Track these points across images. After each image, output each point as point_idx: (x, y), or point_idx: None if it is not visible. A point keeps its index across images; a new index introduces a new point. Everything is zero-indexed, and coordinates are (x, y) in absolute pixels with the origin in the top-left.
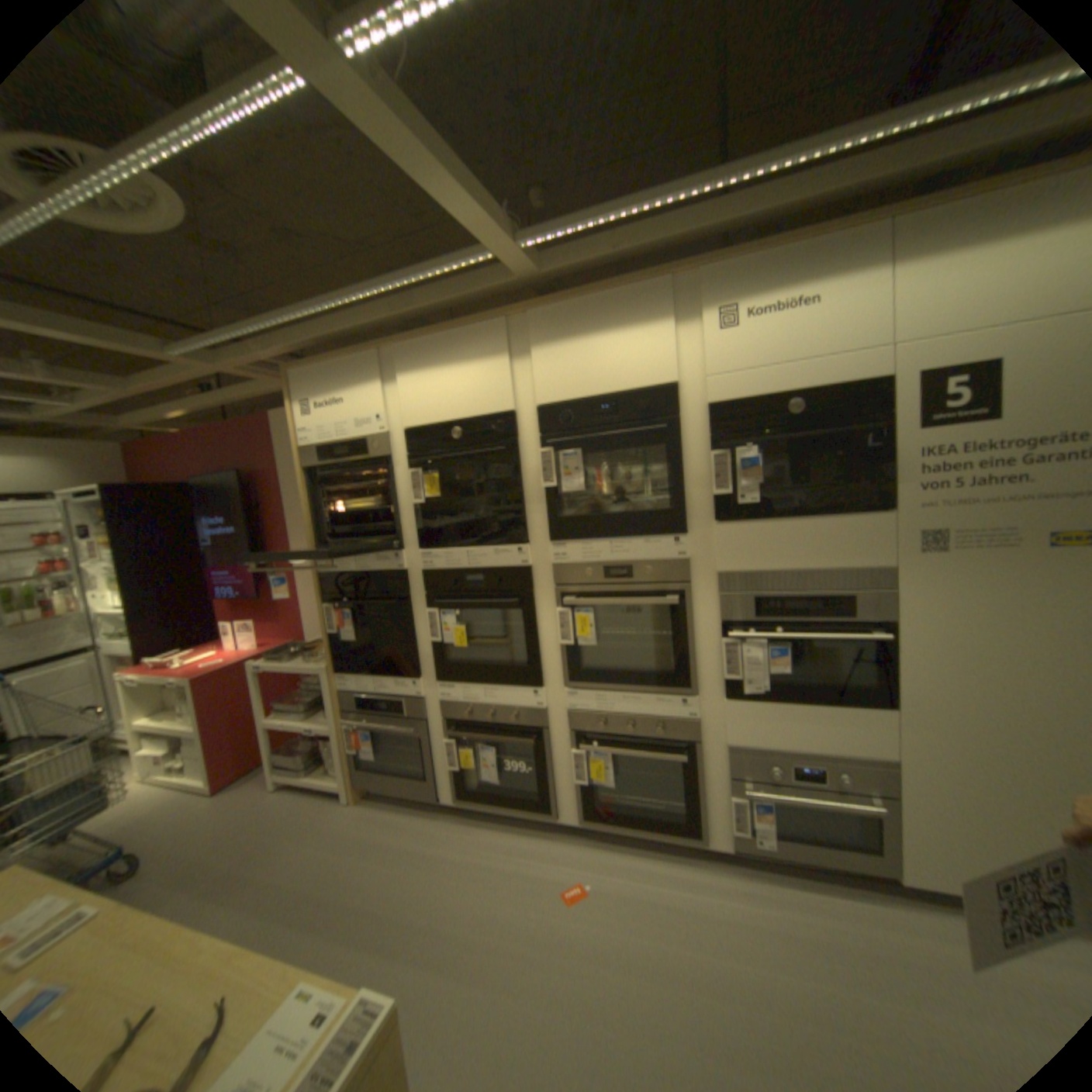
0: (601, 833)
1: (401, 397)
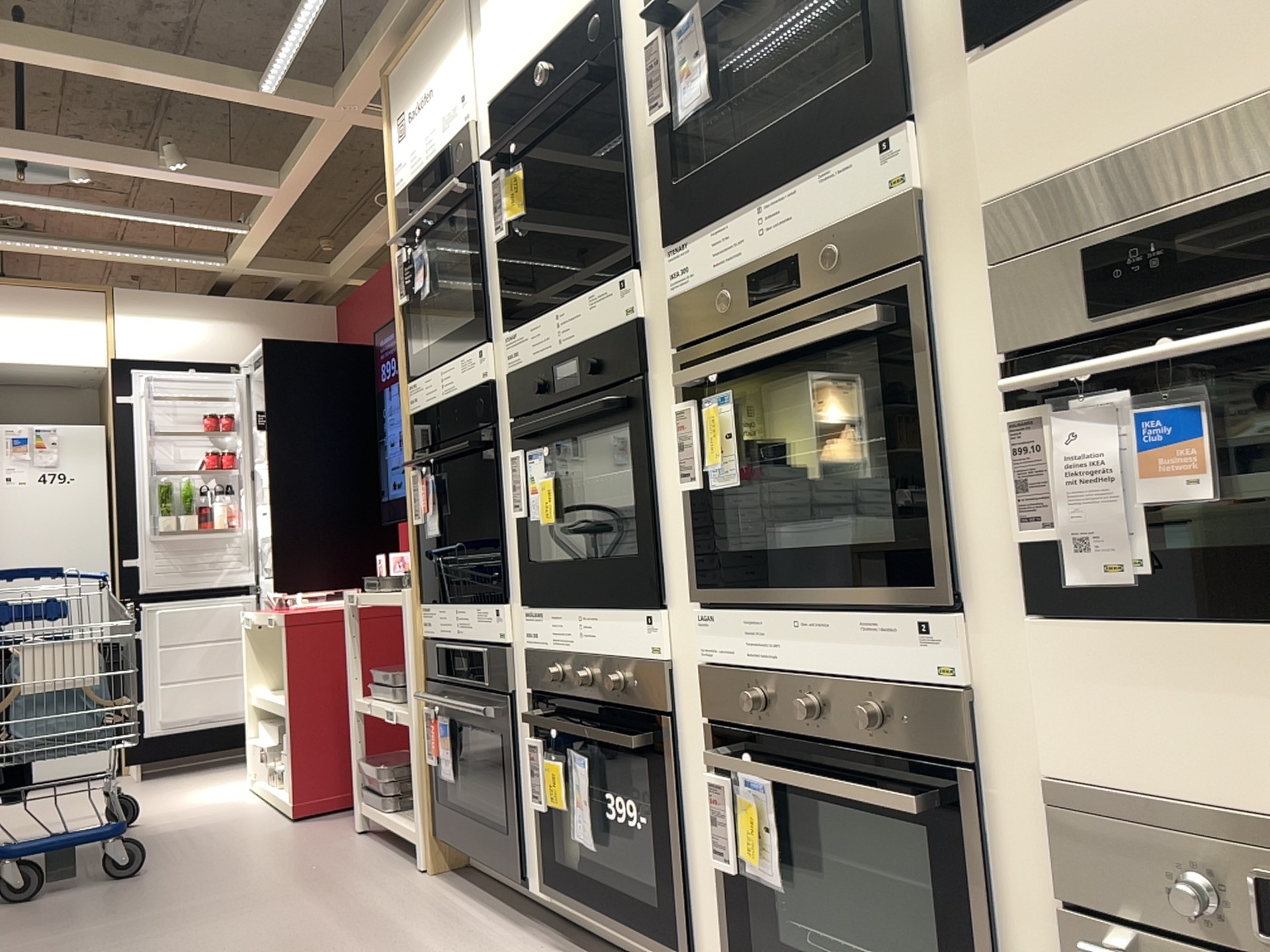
0: None
1: (486, 45)
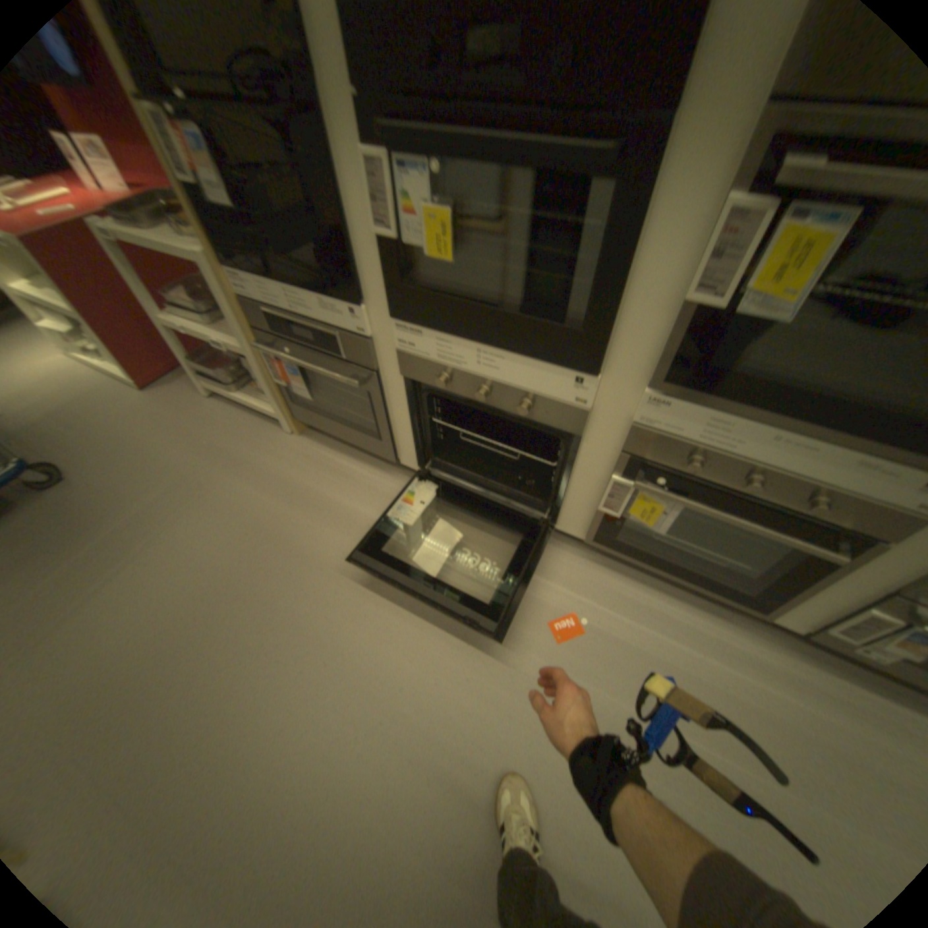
0: (611, 550)
1: None
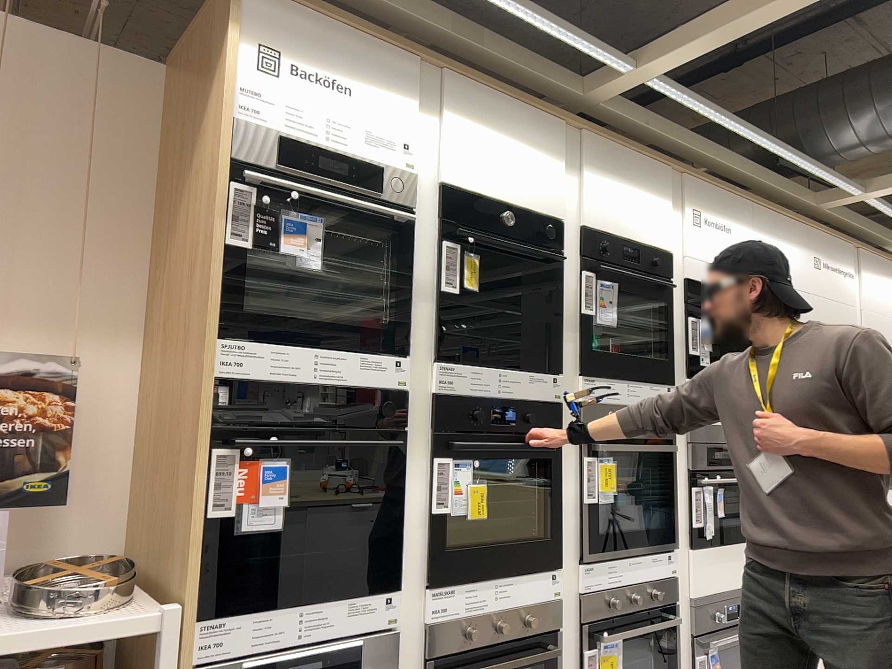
0: None
1: (445, 147)
